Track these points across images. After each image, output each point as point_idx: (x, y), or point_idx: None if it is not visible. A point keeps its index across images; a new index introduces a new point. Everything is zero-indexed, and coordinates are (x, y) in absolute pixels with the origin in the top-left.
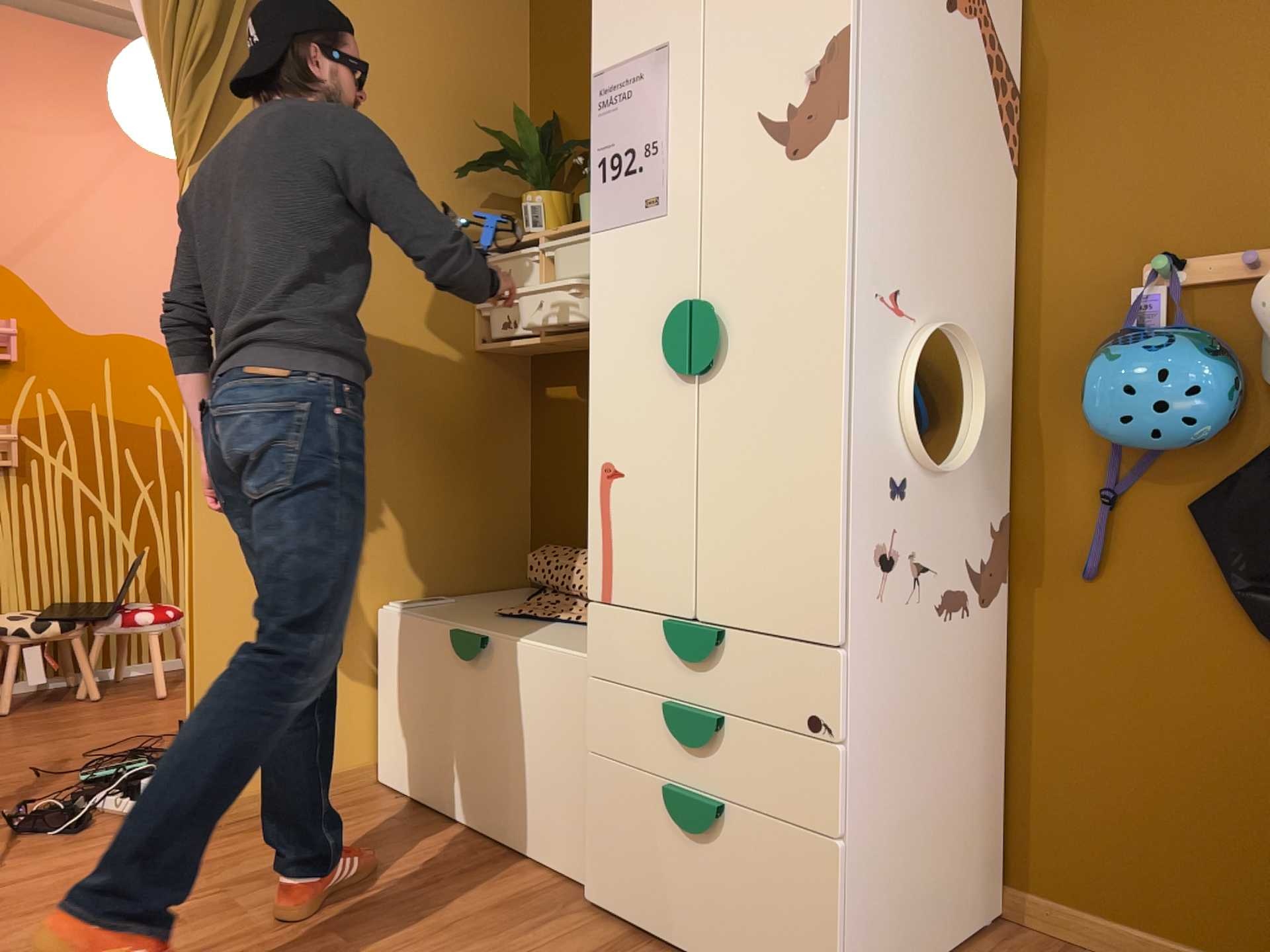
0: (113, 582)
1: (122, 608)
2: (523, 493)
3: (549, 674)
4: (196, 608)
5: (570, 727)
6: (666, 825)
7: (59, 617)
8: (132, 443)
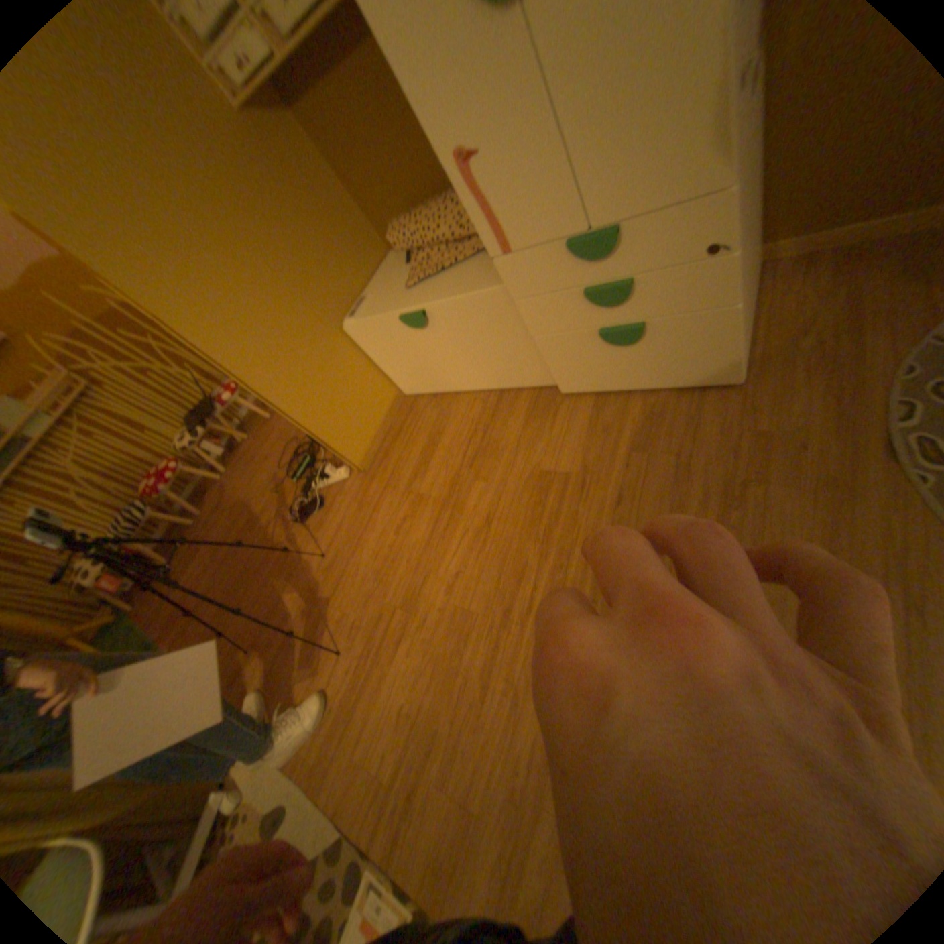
0: (192, 388)
1: (212, 398)
2: (344, 192)
3: (479, 306)
4: (275, 401)
5: (508, 325)
6: (604, 345)
7: (195, 423)
8: (113, 323)
